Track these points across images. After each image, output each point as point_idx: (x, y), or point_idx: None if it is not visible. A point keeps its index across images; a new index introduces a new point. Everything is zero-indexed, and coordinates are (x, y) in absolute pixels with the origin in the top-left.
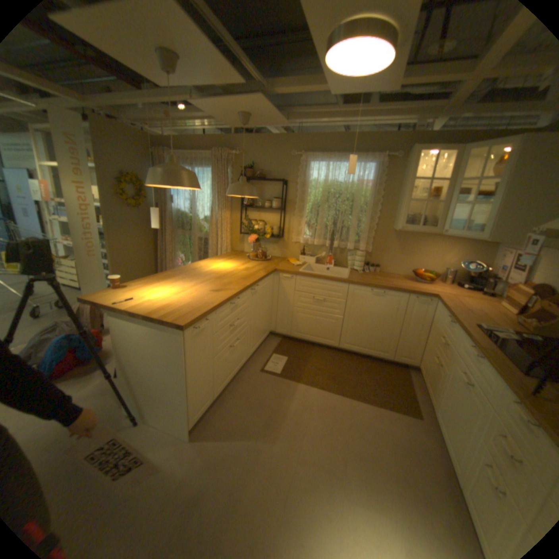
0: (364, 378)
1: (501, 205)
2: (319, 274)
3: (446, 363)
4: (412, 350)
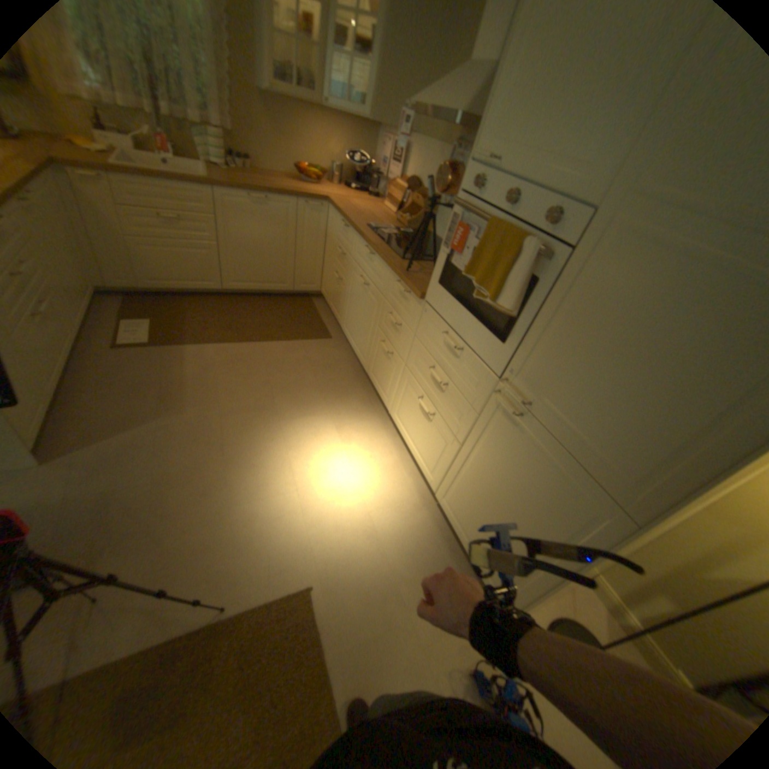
0: (265, 318)
1: (380, 68)
2: (155, 170)
3: (344, 276)
4: (310, 274)
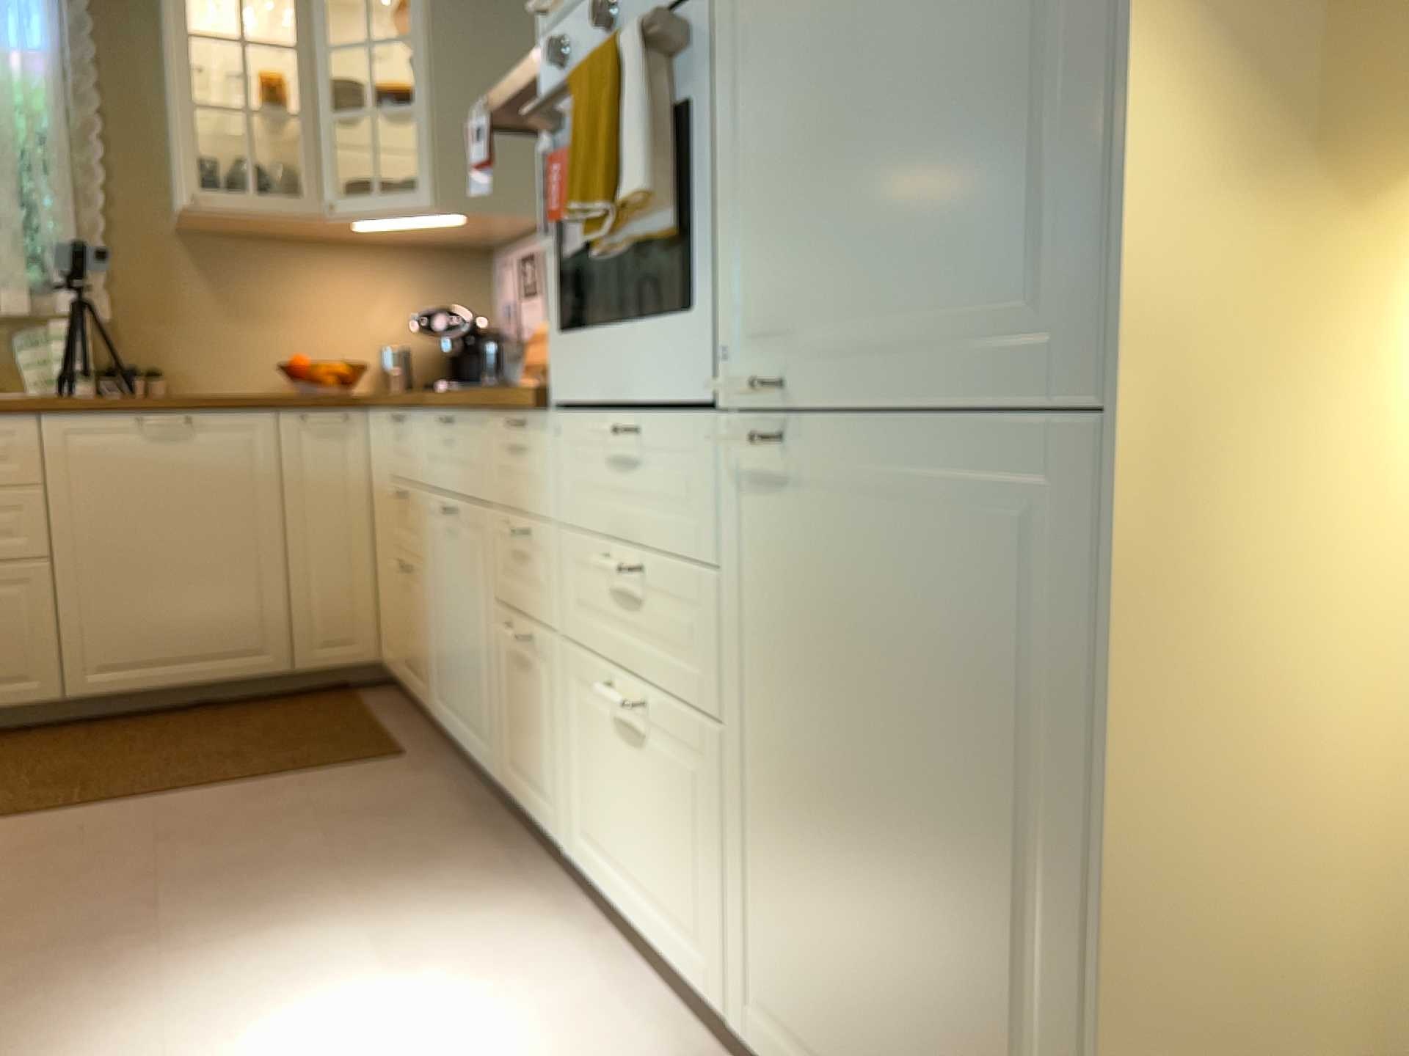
0: (193, 746)
1: (434, 112)
2: None
3: (415, 547)
4: (340, 610)
